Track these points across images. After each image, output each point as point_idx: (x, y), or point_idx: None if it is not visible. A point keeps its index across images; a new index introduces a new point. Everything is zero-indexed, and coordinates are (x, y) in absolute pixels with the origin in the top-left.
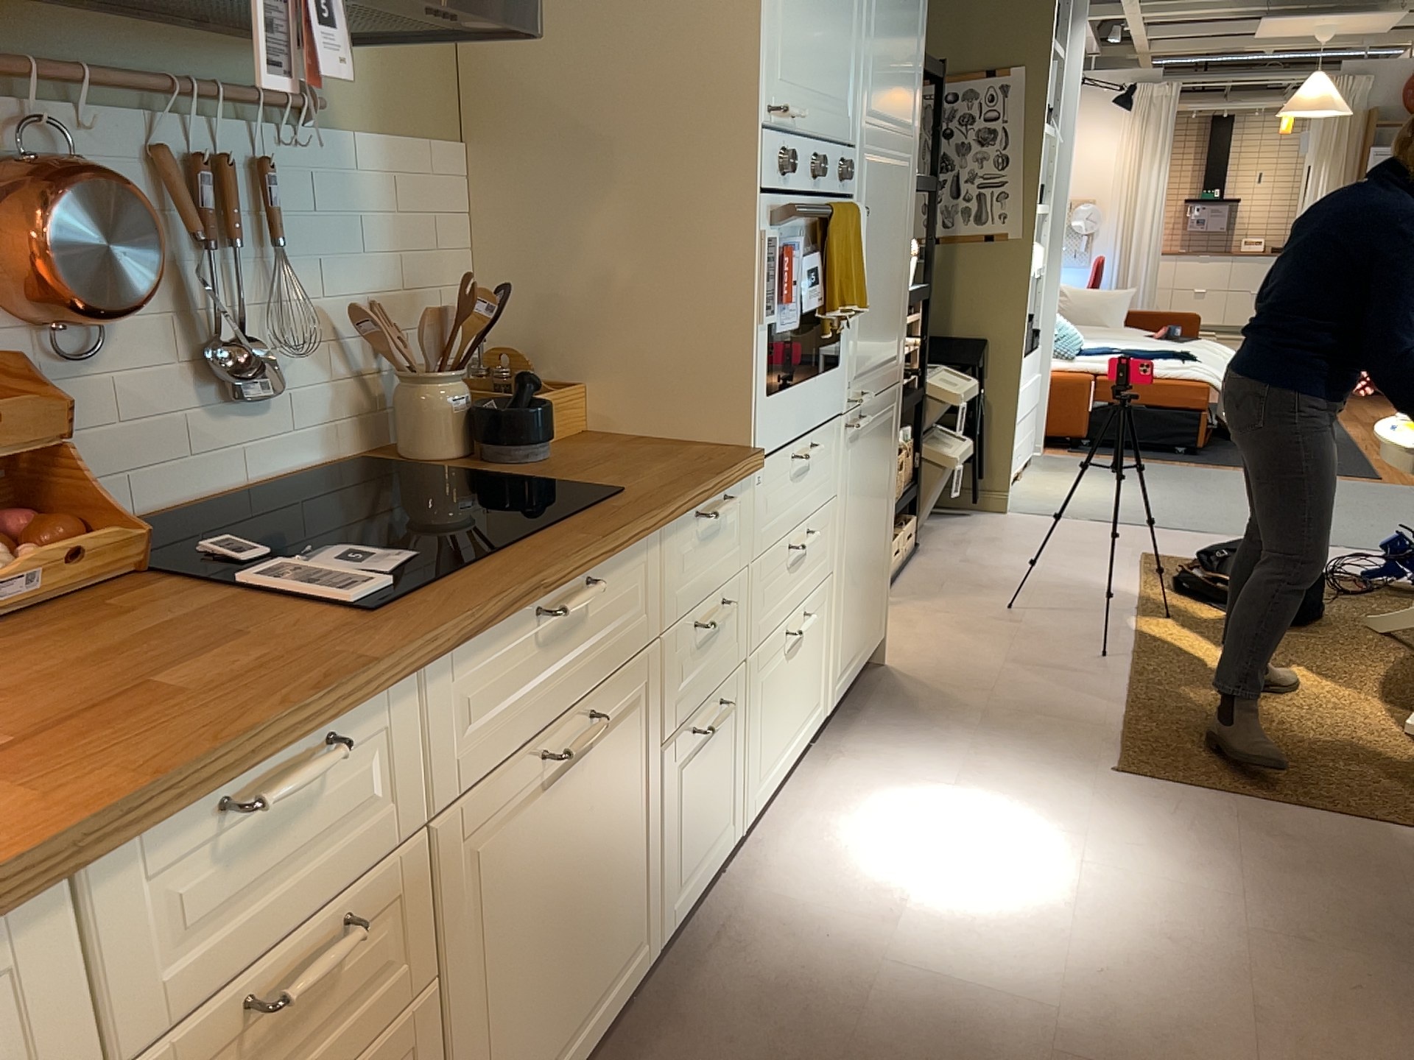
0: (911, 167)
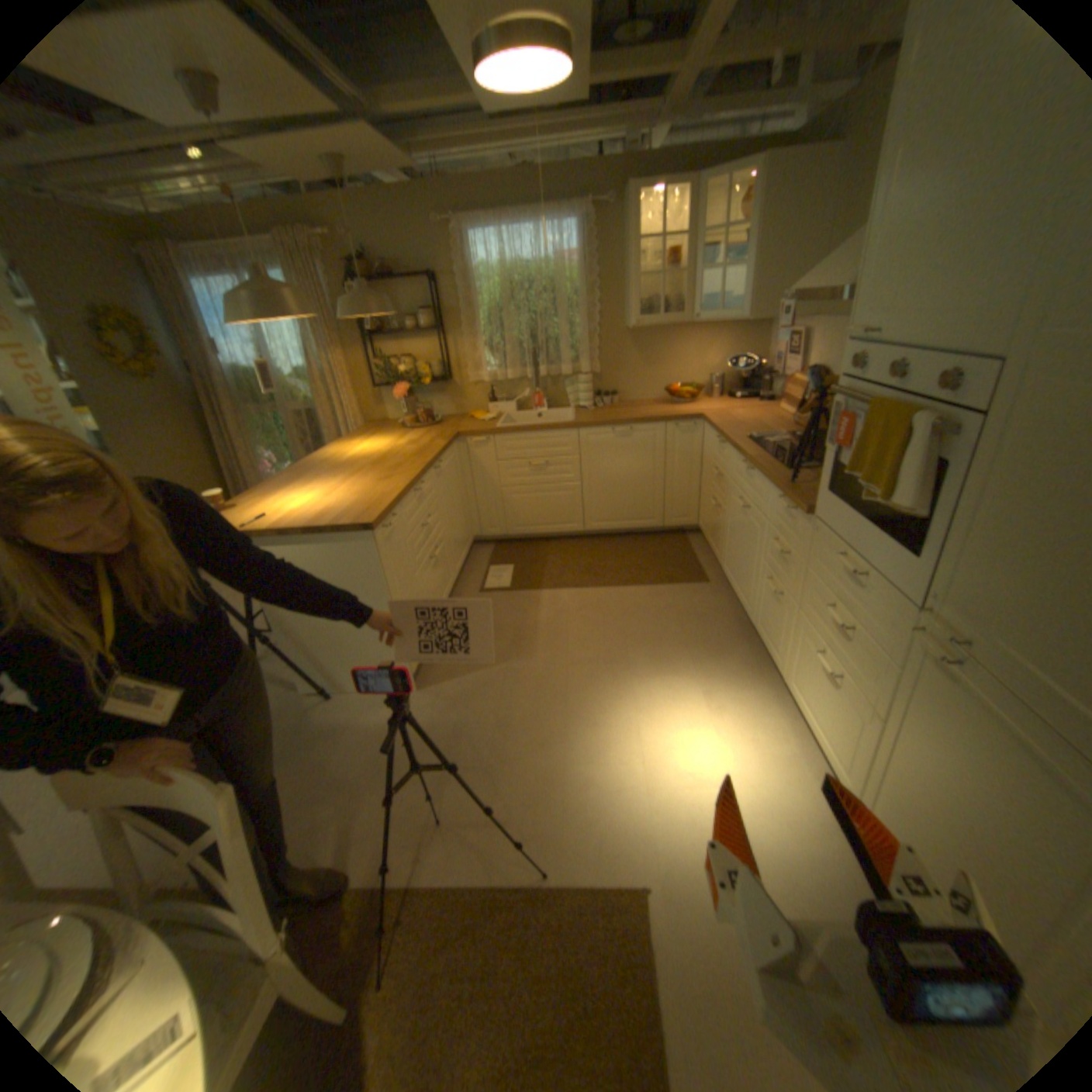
0: None
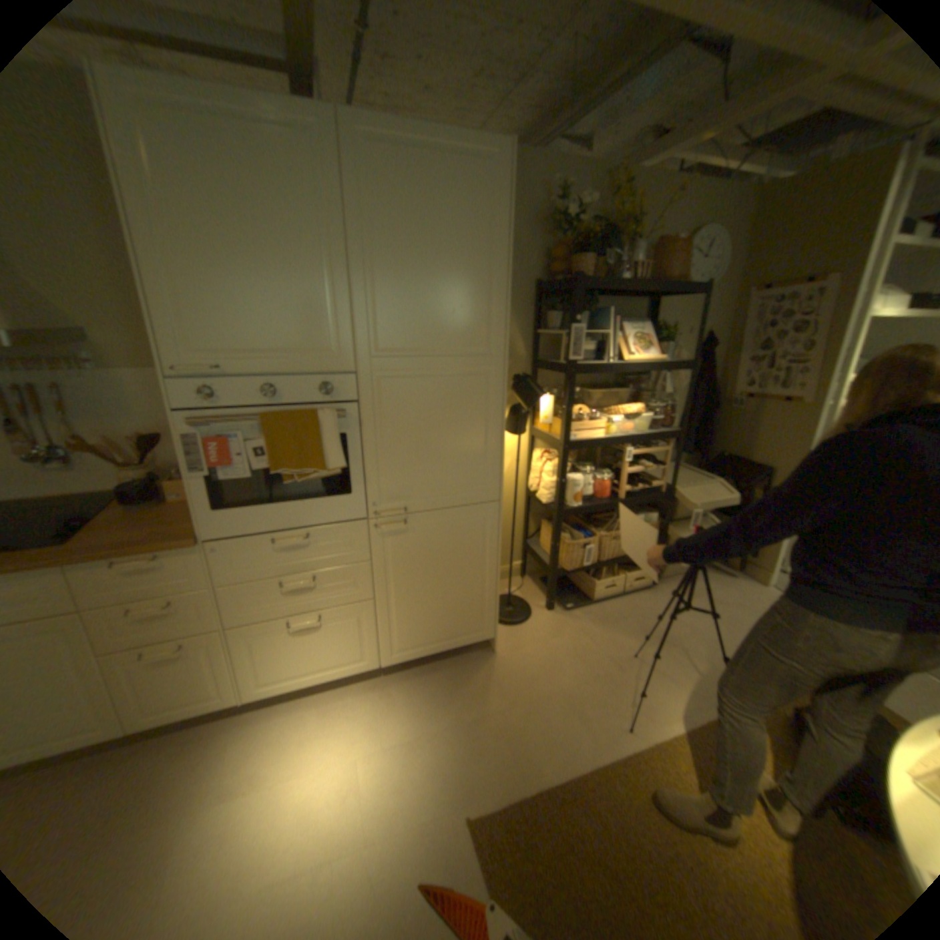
0: (490, 373)
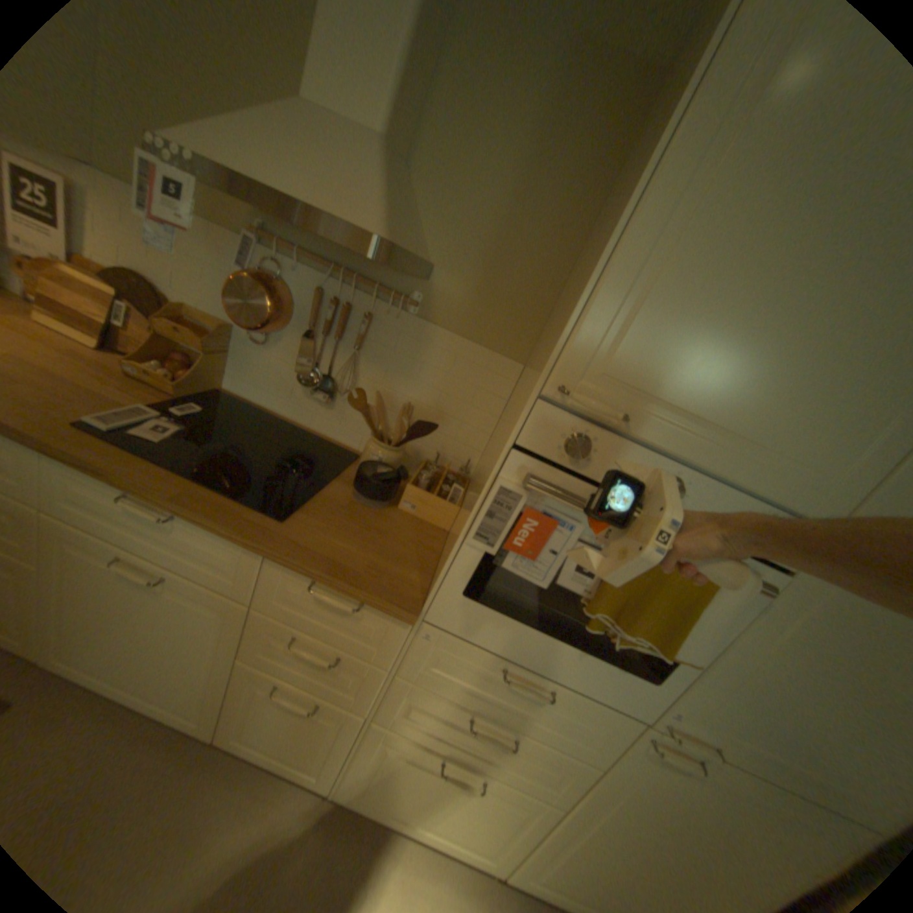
0: None
